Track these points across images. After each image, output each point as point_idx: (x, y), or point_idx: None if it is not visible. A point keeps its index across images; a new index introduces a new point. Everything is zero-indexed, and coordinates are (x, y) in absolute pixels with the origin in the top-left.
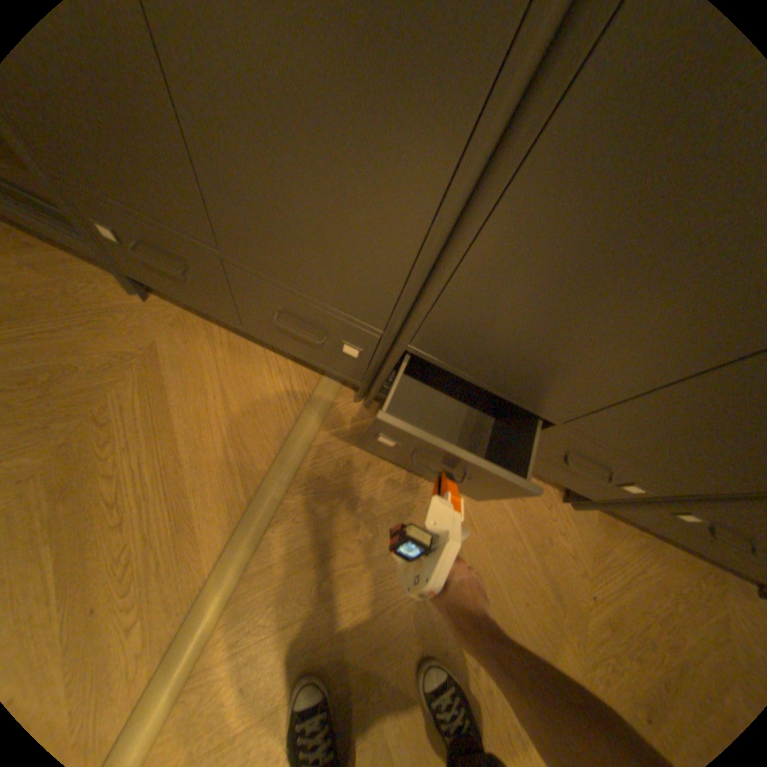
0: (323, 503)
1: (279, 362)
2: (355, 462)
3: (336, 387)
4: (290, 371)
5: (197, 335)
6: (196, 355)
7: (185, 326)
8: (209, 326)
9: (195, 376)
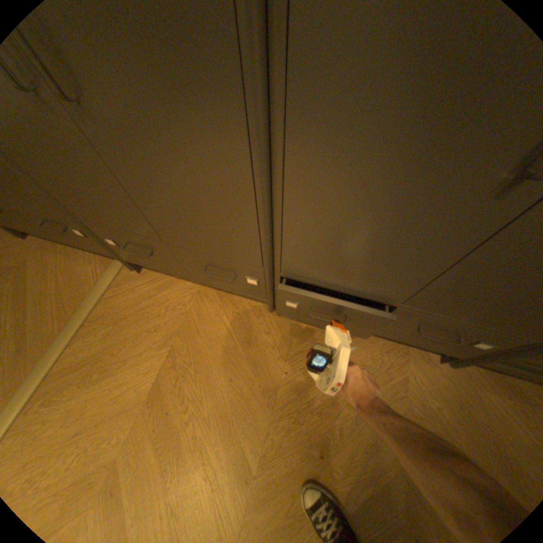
0: (102, 329)
1: (90, 257)
2: (125, 304)
3: (120, 264)
4: (96, 261)
5: (48, 251)
6: (46, 261)
7: (43, 248)
8: (56, 245)
9: (43, 272)
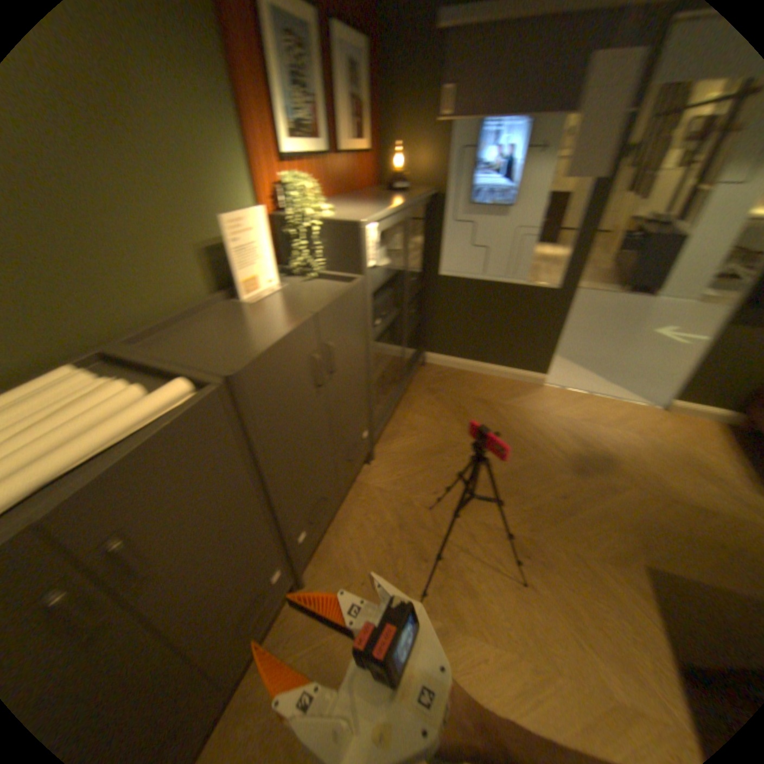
0: None
1: None
2: None
3: None
4: None
5: None
6: None
7: None
8: None
9: None
